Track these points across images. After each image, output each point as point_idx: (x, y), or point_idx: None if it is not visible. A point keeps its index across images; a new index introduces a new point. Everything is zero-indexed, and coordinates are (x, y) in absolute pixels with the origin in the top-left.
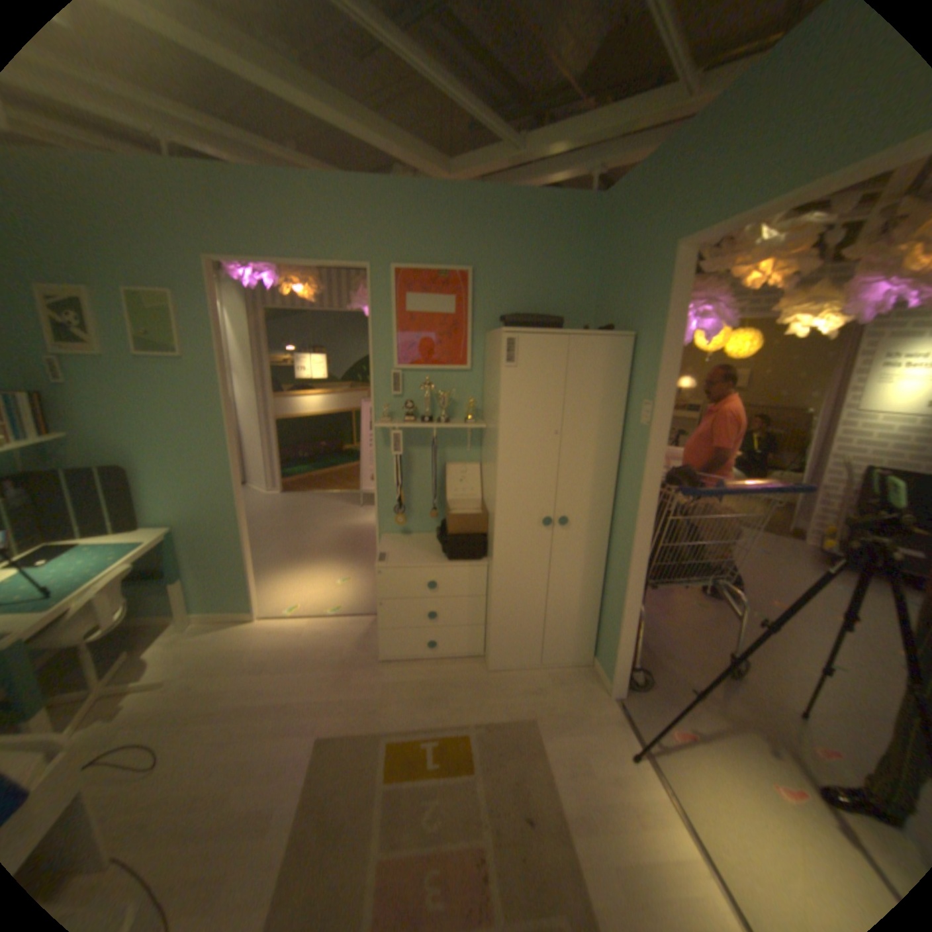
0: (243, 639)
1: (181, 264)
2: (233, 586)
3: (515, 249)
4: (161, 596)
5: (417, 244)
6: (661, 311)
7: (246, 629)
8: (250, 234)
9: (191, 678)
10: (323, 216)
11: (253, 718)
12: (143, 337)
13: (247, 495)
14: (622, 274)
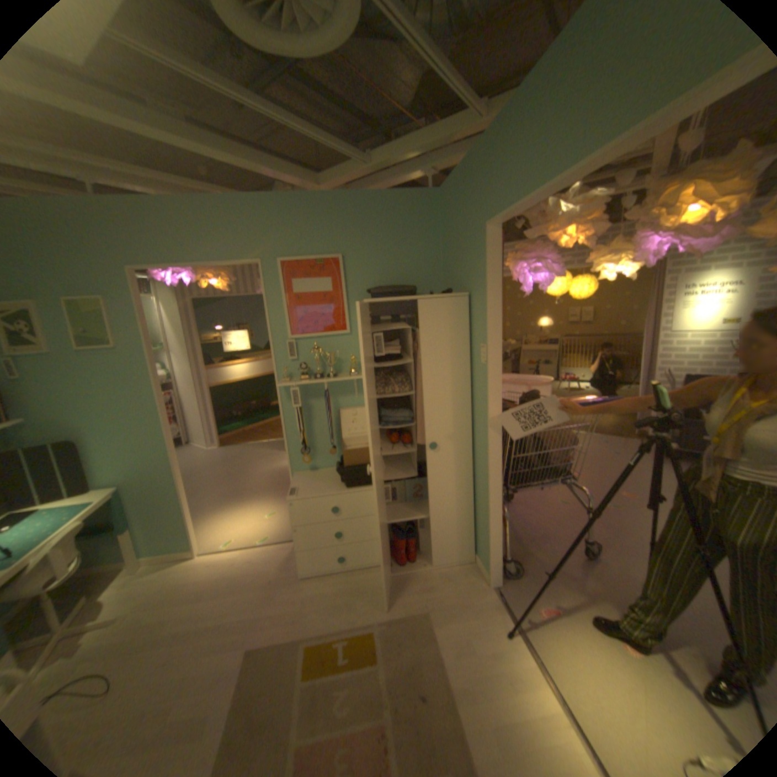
0: (186, 574)
1: (110, 275)
2: (175, 530)
3: (374, 237)
4: (115, 545)
5: (297, 241)
6: (483, 275)
7: (189, 564)
8: (163, 247)
9: (141, 611)
10: (220, 227)
11: (193, 639)
12: (84, 335)
13: (191, 452)
14: (457, 248)
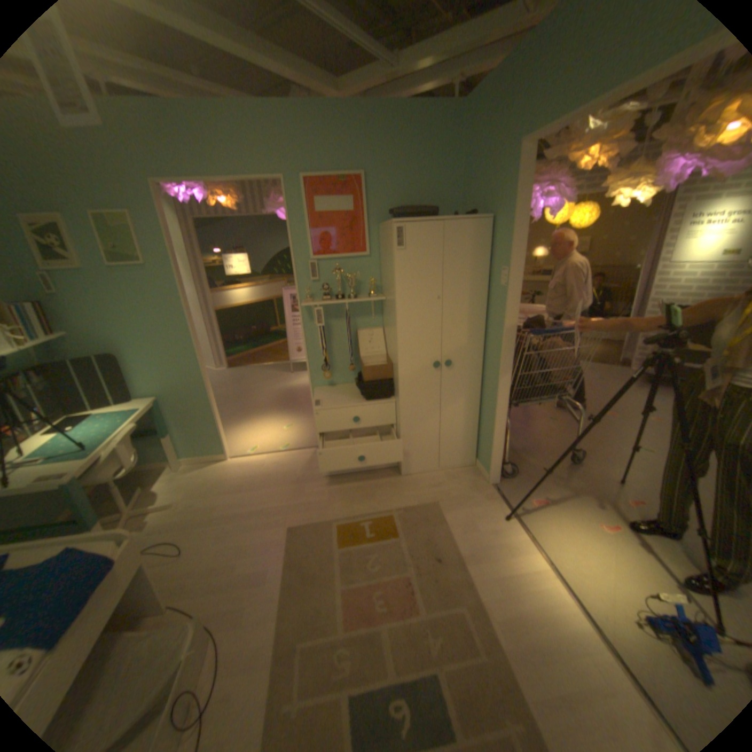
0: (222, 471)
1: (133, 187)
2: (209, 436)
3: (396, 152)
4: (157, 447)
5: (319, 154)
6: (511, 195)
7: (223, 464)
8: (184, 158)
9: (191, 499)
10: (241, 137)
11: (241, 519)
12: (113, 250)
13: None
14: (482, 167)
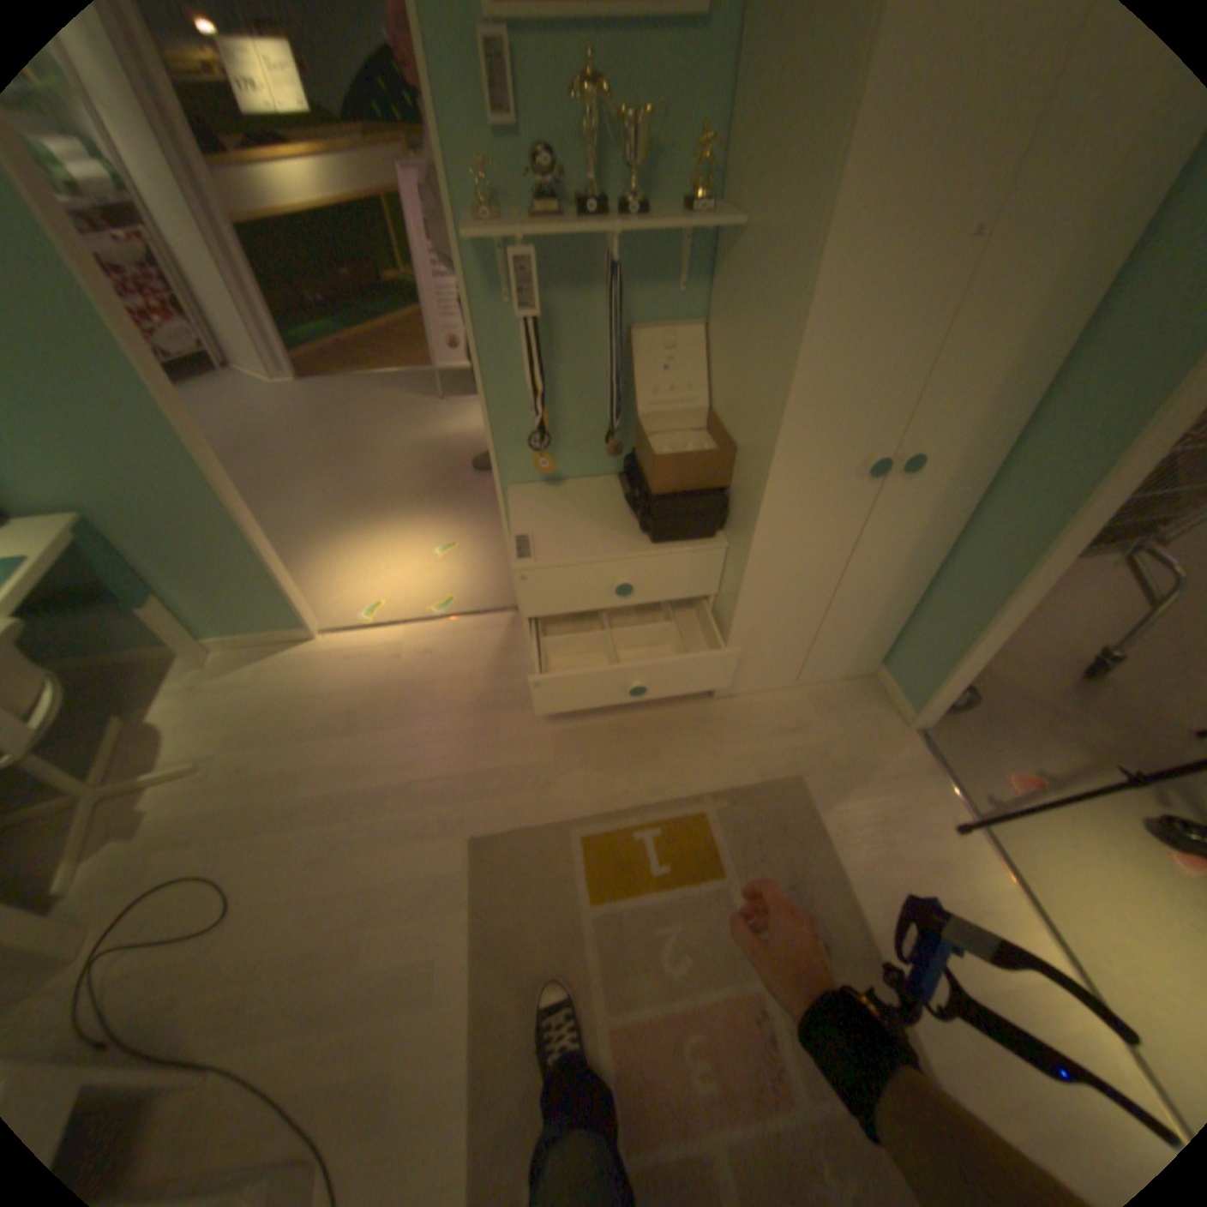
0: (307, 670)
1: None
2: (258, 593)
3: None
4: (138, 617)
5: None
6: None
7: (307, 650)
8: None
9: (241, 747)
10: None
11: (361, 809)
12: None
13: (239, 388)
14: None
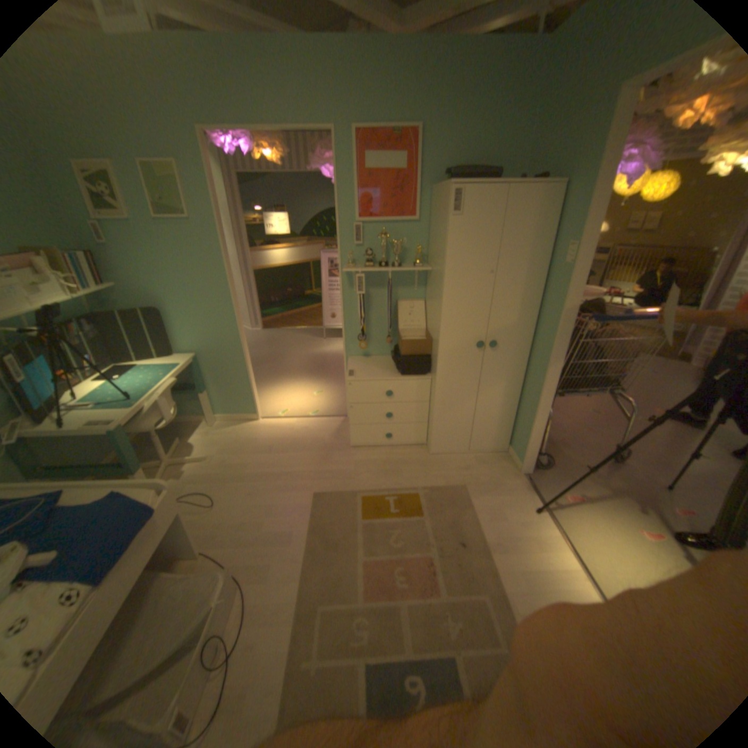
0: (256, 430)
1: (183, 135)
2: (245, 394)
3: (464, 100)
4: (198, 401)
5: (377, 101)
6: (599, 154)
7: (257, 423)
8: (235, 102)
9: (226, 453)
10: (295, 79)
11: (272, 478)
12: (162, 202)
13: None
14: (564, 119)
